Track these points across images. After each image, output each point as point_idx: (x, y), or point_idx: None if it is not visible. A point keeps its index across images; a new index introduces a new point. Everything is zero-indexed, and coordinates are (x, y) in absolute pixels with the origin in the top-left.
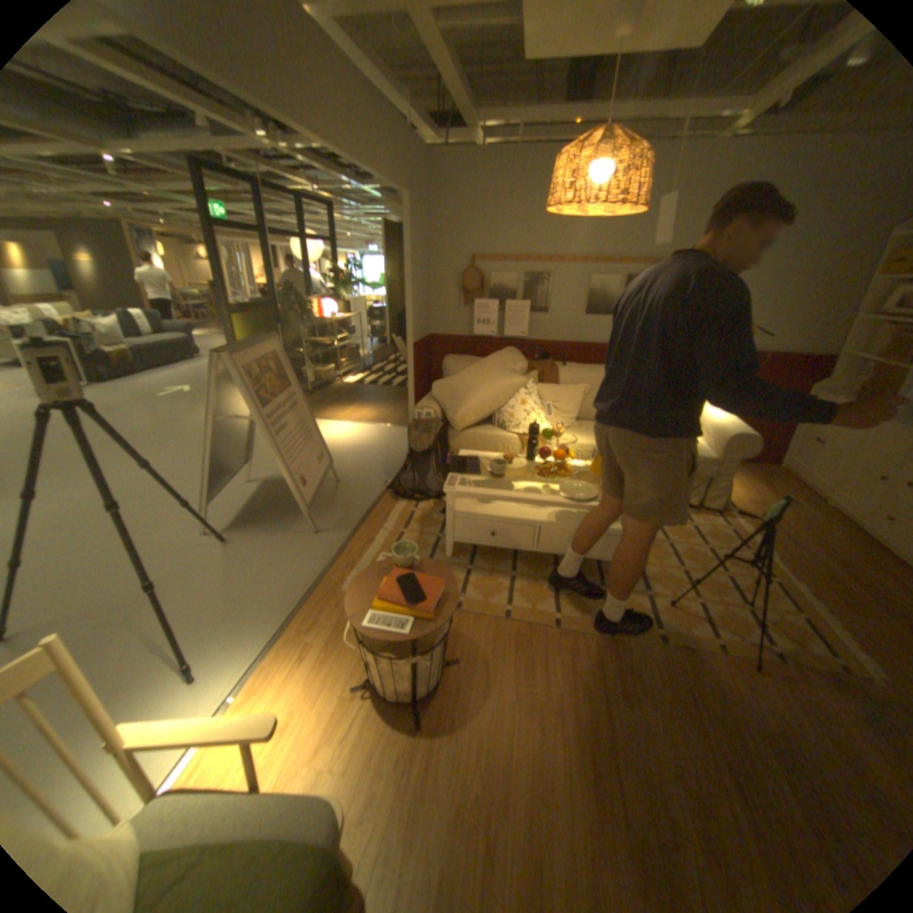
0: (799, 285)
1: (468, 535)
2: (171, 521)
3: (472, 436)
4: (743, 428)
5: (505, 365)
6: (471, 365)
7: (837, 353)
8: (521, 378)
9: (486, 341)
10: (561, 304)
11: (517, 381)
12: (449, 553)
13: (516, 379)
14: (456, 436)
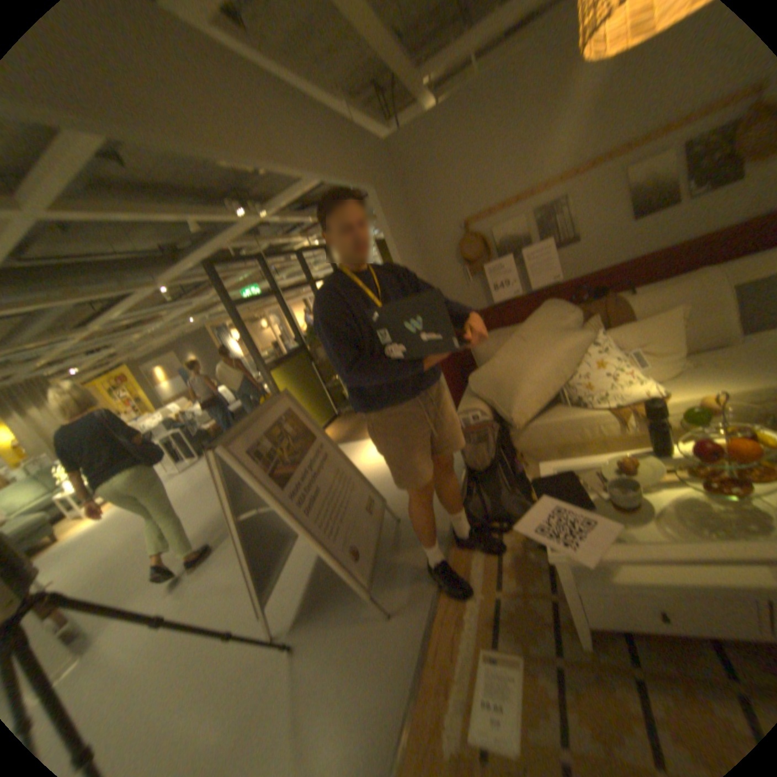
0: None
1: (616, 617)
2: (243, 616)
3: (542, 426)
4: None
5: (549, 322)
6: (505, 336)
7: None
8: (580, 329)
9: (513, 302)
10: (596, 221)
11: (575, 335)
12: (589, 643)
13: (572, 333)
14: (520, 432)
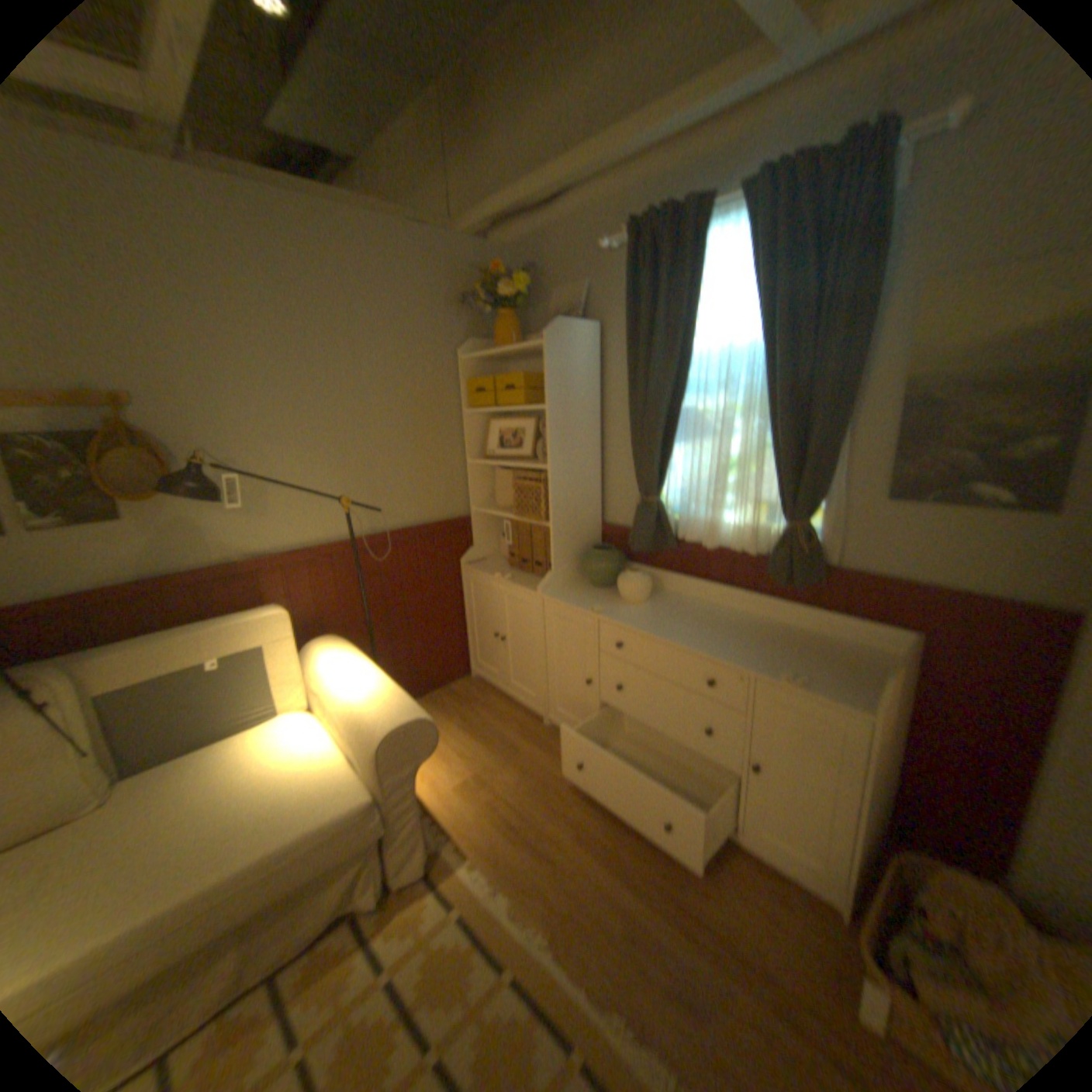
0: (386, 428)
1: None
2: None
3: None
4: (393, 706)
5: None
6: None
7: (469, 511)
8: None
9: None
10: None
11: None
12: None
13: None
14: None
